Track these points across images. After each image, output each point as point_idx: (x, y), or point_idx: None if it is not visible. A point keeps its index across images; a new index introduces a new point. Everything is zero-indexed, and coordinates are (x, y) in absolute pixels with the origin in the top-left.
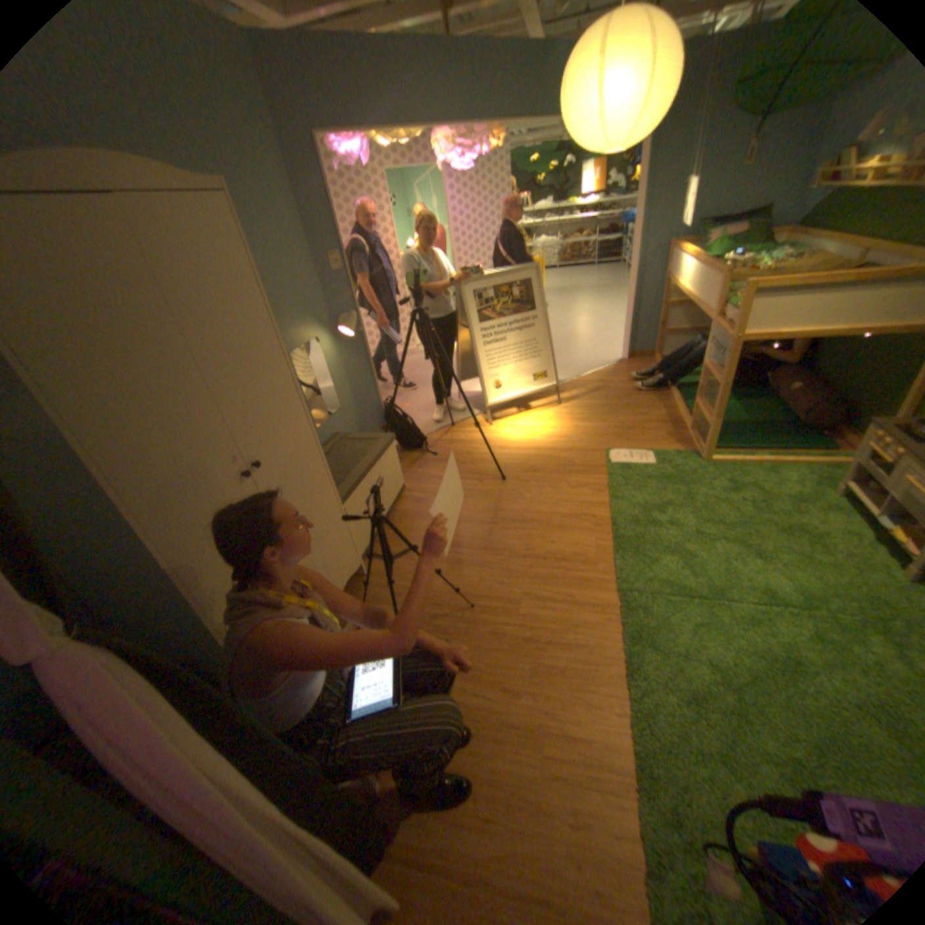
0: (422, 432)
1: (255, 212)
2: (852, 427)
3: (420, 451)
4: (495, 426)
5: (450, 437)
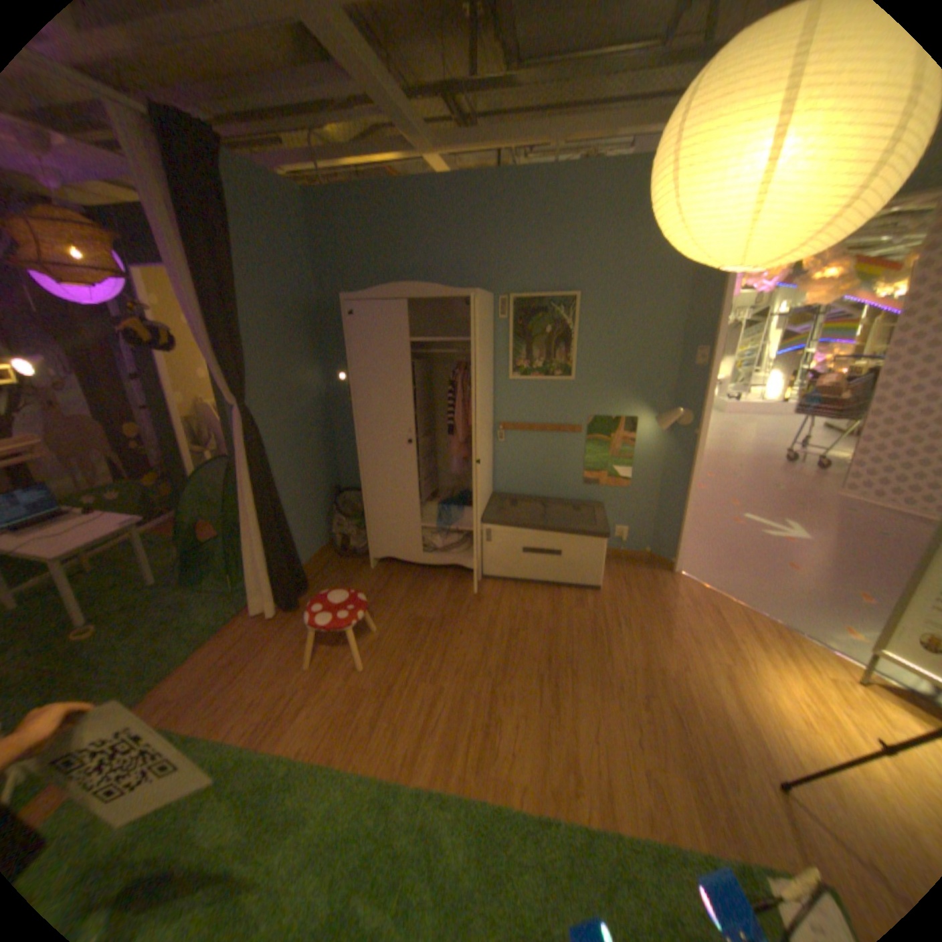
0: (733, 591)
1: (620, 300)
2: None
3: (682, 594)
4: (807, 673)
5: (735, 619)
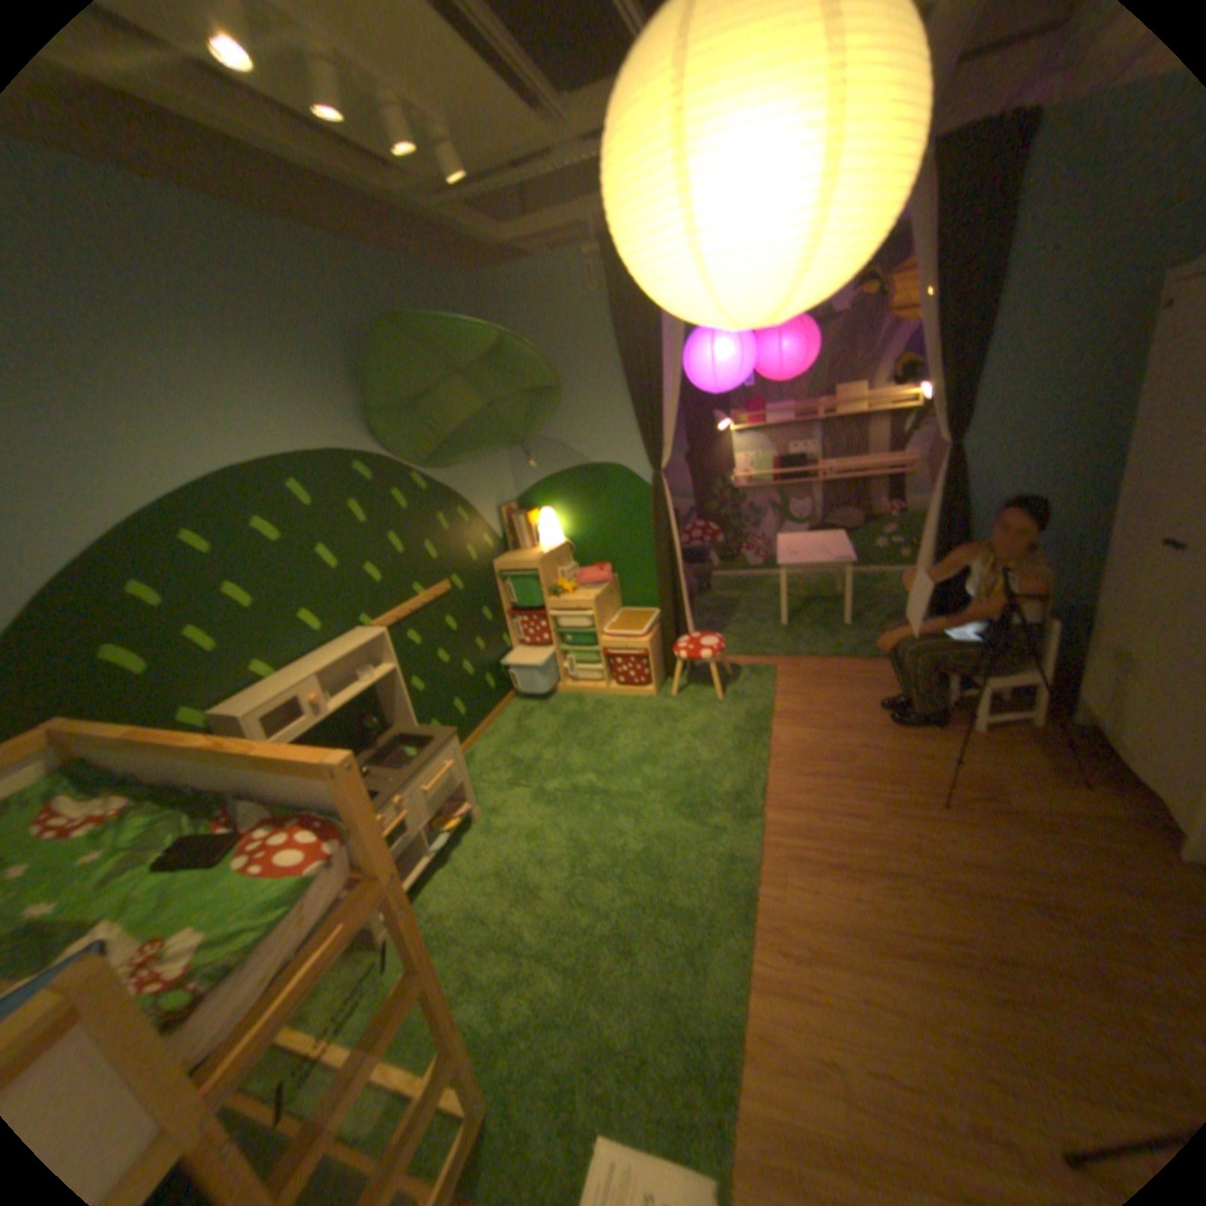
0: None
1: None
2: None
3: None
4: None
5: None
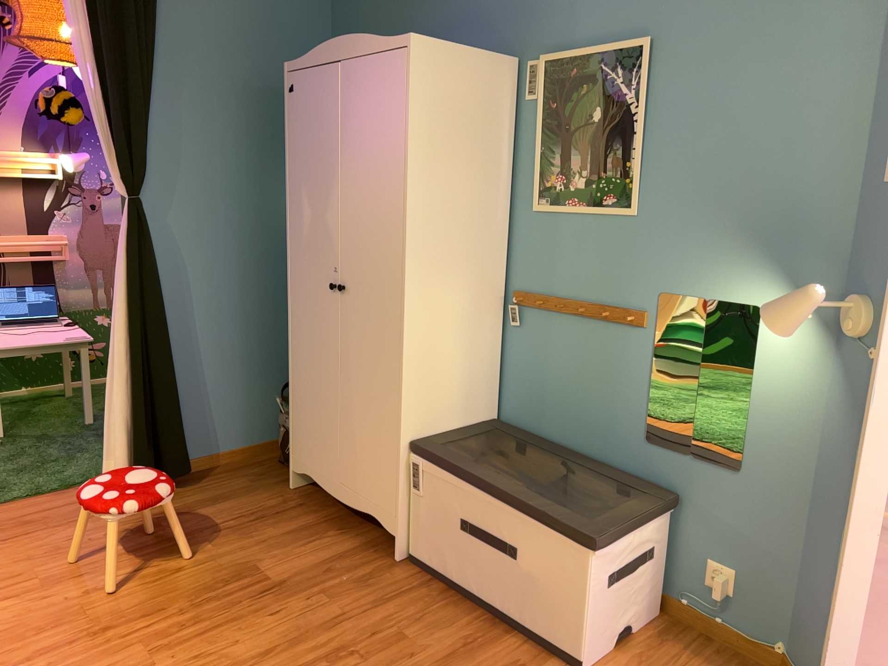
0: None
1: (728, 49)
2: None
3: None
4: None
5: None
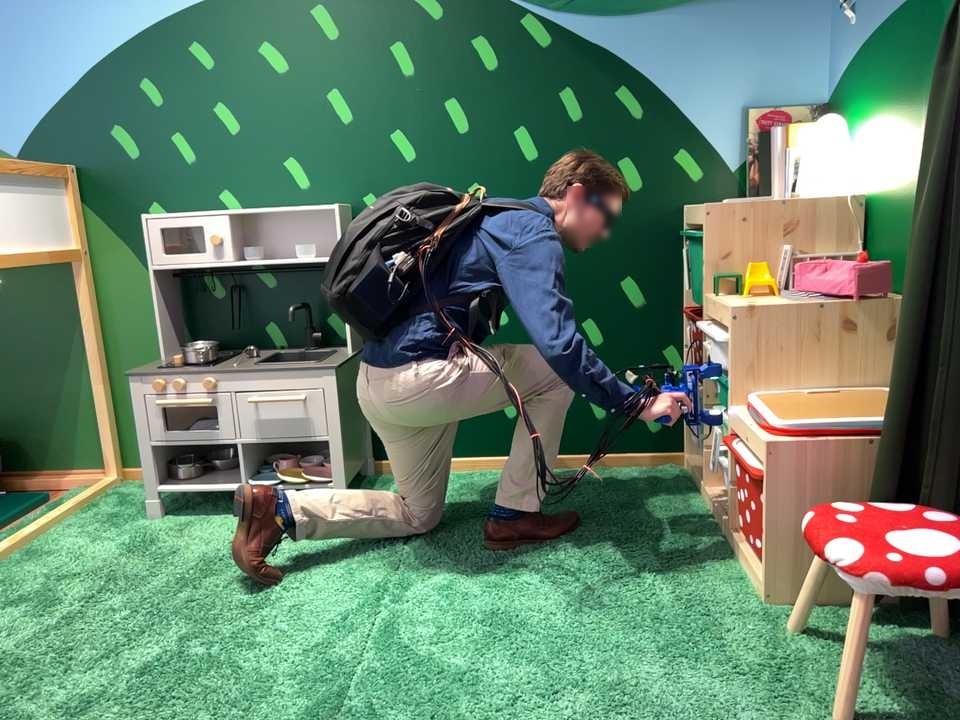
0: None
1: None
2: (19, 468)
3: None
4: None
5: None
